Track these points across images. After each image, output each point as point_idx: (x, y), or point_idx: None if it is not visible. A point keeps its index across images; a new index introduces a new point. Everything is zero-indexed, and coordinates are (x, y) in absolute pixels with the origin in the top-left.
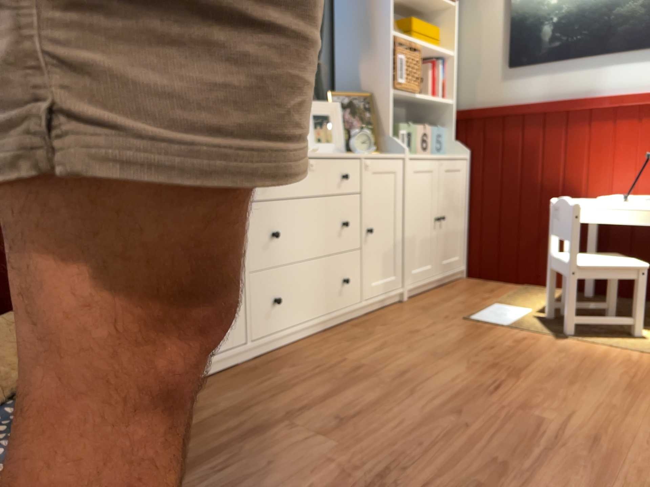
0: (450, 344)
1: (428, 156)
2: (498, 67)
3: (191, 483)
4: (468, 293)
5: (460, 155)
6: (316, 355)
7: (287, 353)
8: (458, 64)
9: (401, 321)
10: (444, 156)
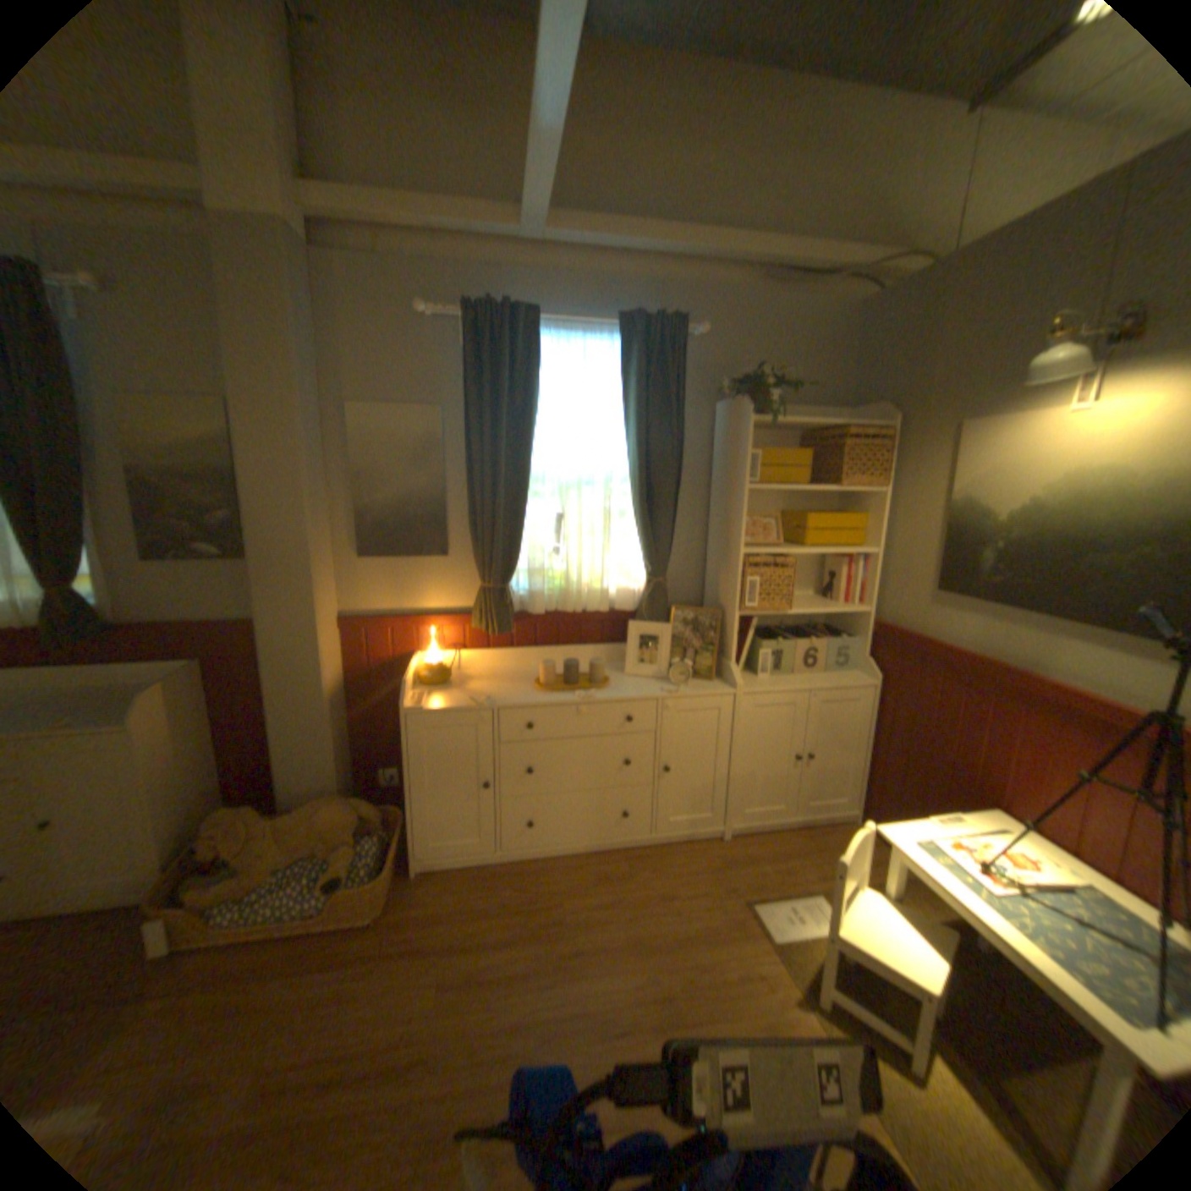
0: (674, 939)
1: (802, 680)
2: (929, 583)
3: (336, 980)
4: (821, 859)
5: (868, 679)
6: (550, 885)
7: (535, 870)
8: (887, 562)
9: (680, 873)
10: (828, 682)
